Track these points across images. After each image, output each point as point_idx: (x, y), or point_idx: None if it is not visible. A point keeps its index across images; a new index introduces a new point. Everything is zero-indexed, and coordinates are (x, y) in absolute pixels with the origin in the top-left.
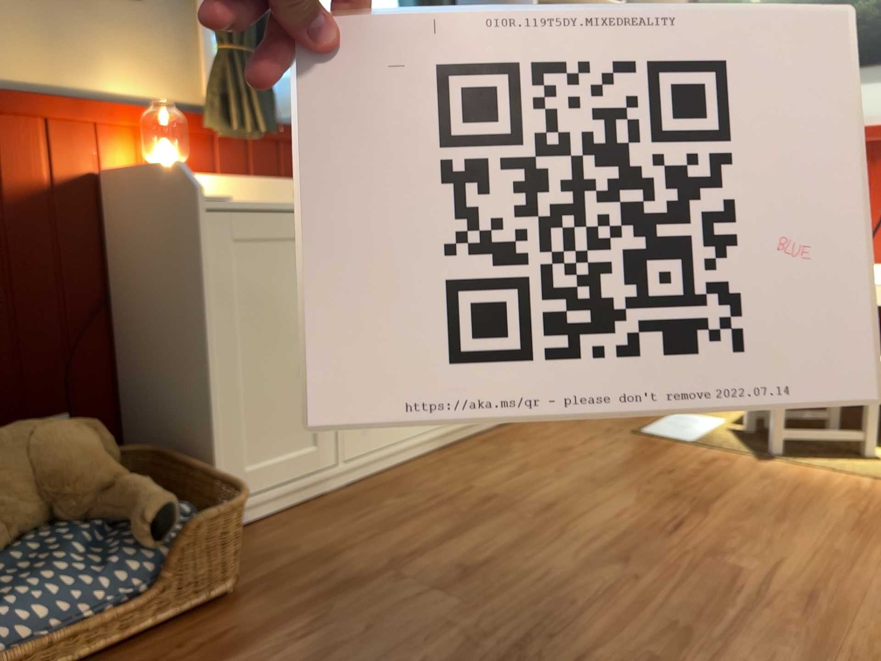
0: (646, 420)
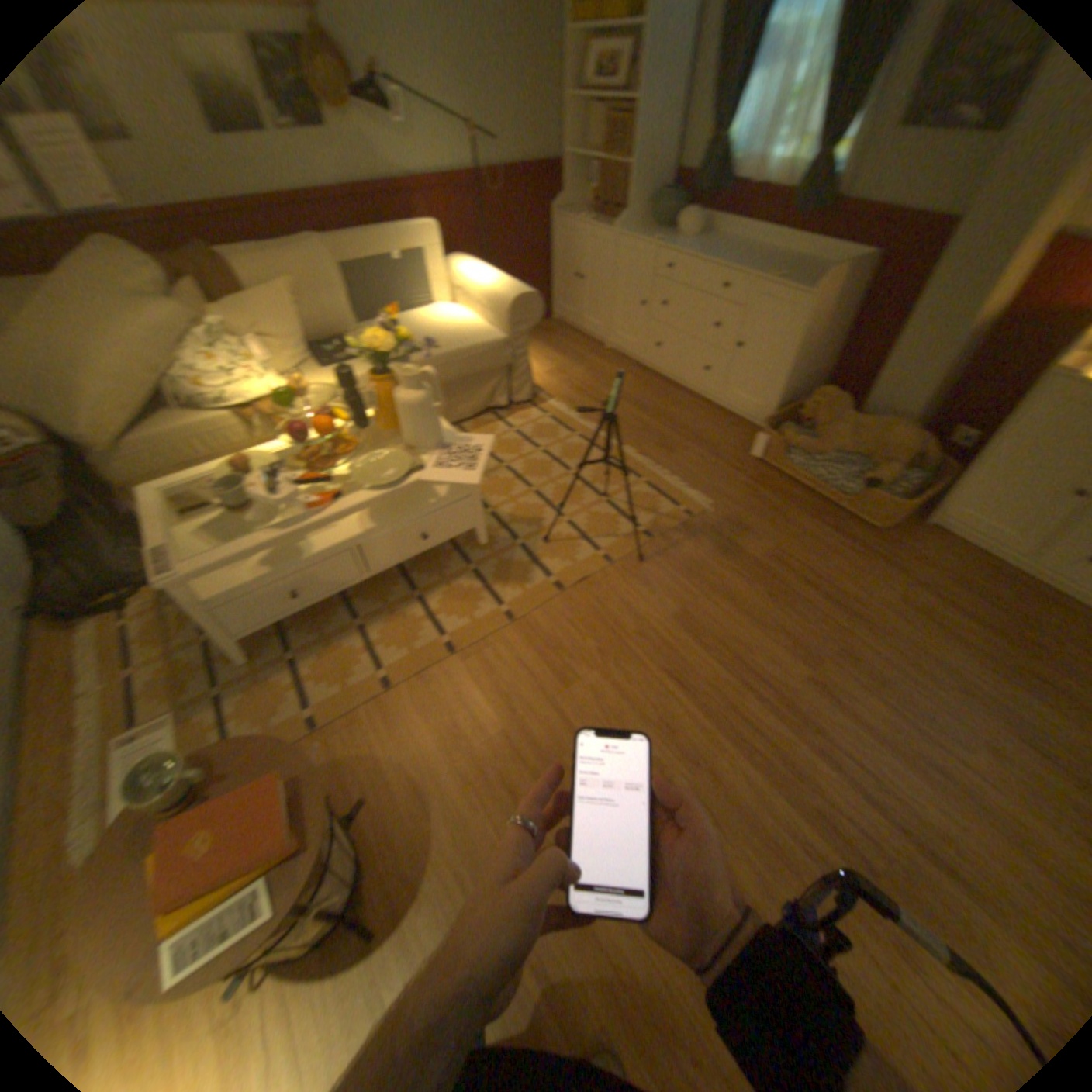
0: None
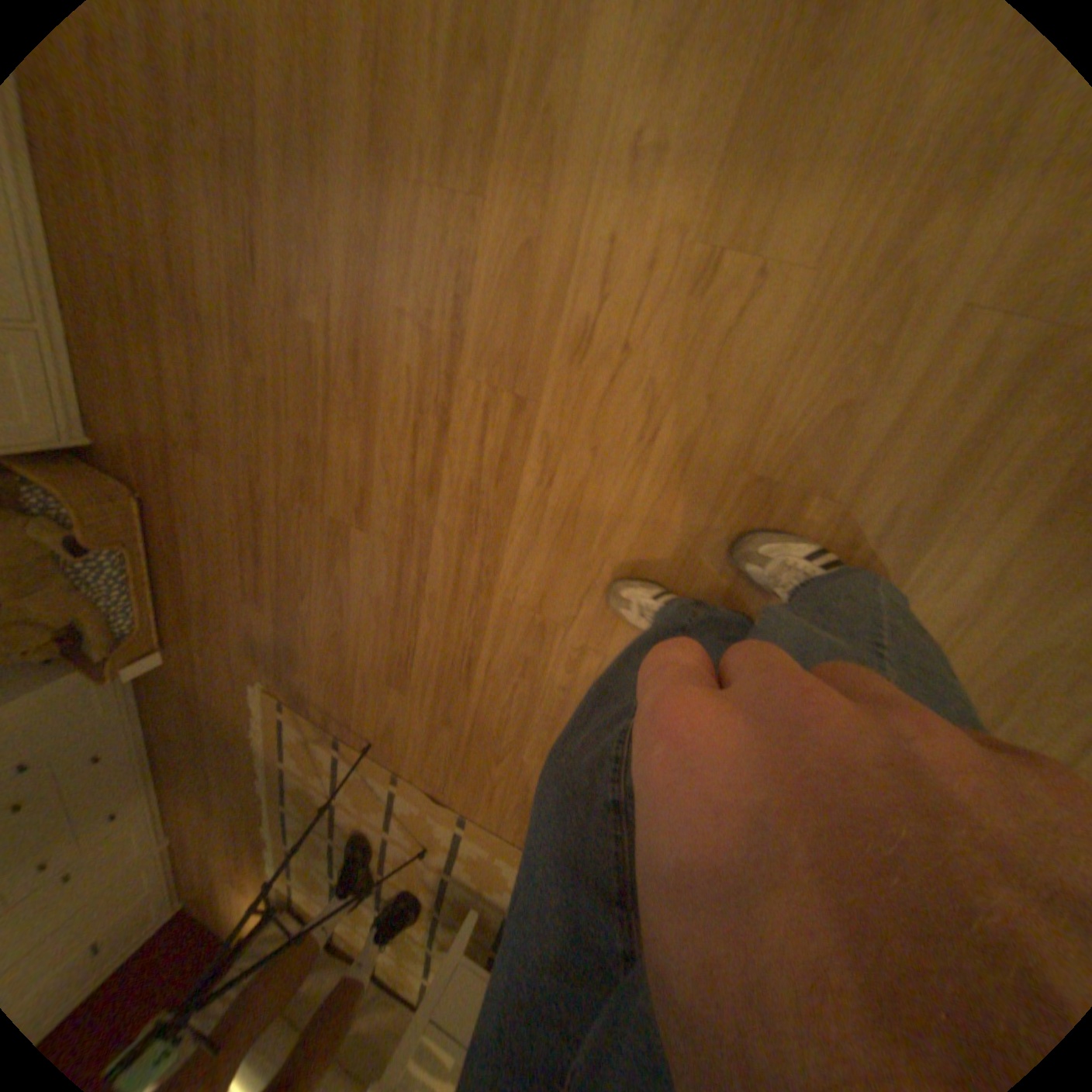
0: None
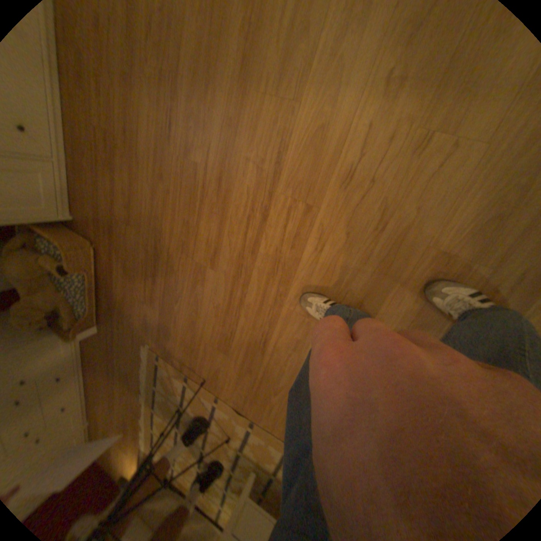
0: None
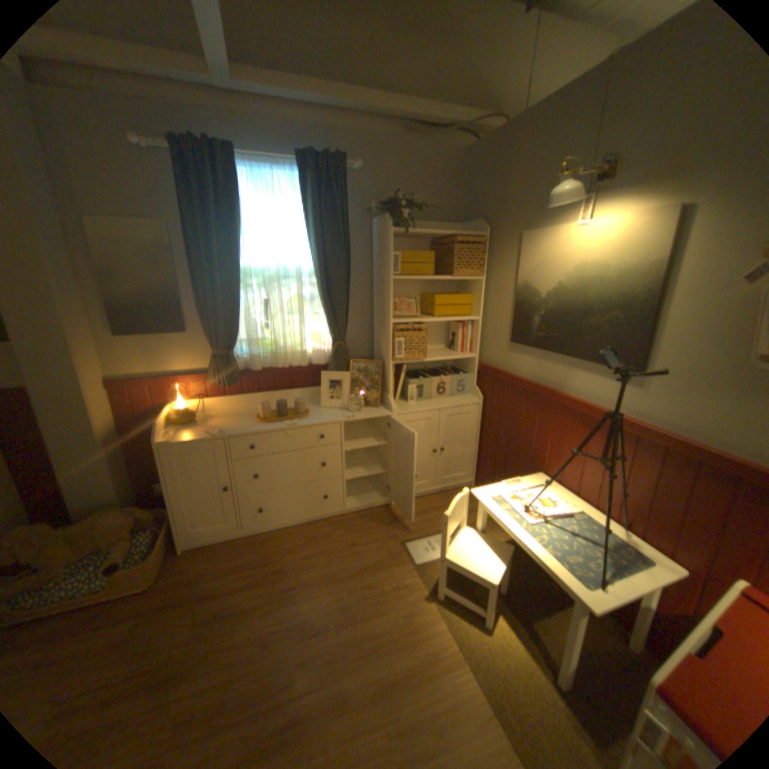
0: (422, 534)
